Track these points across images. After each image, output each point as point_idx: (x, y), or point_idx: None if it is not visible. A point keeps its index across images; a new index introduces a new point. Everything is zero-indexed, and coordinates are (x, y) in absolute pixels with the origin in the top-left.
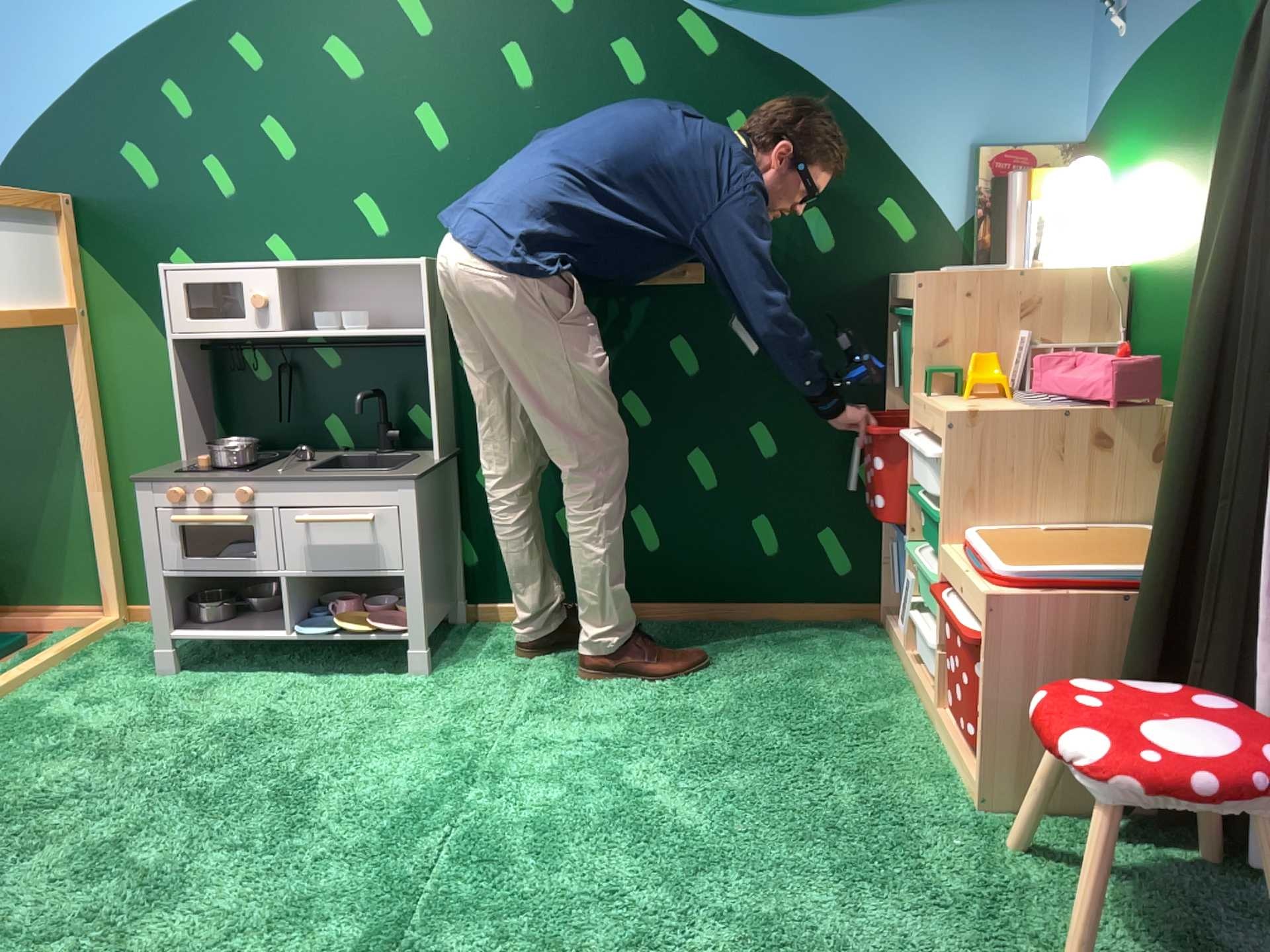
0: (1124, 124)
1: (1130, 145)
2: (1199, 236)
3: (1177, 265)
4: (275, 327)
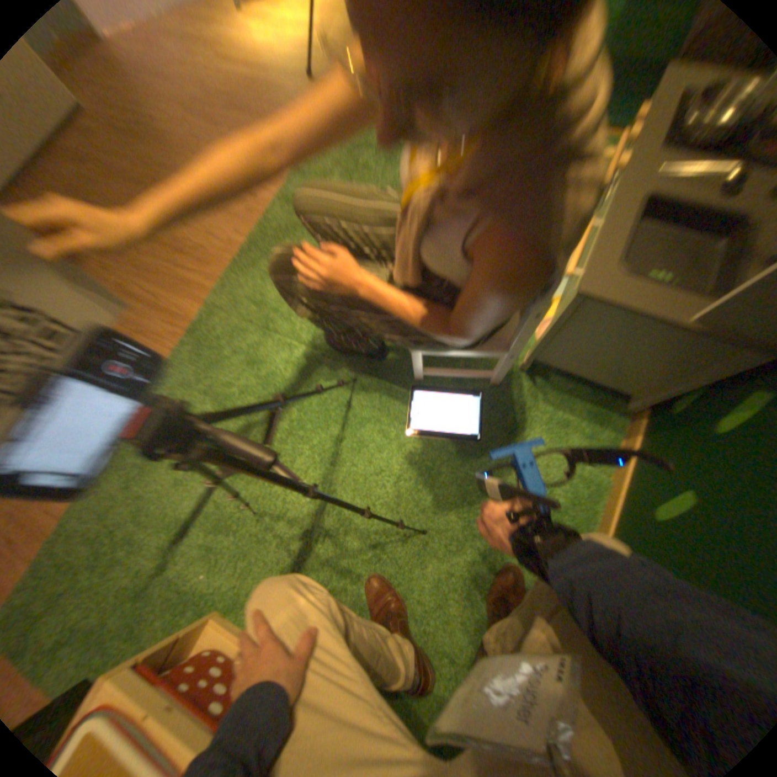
0: None
1: None
2: None
3: None
4: None
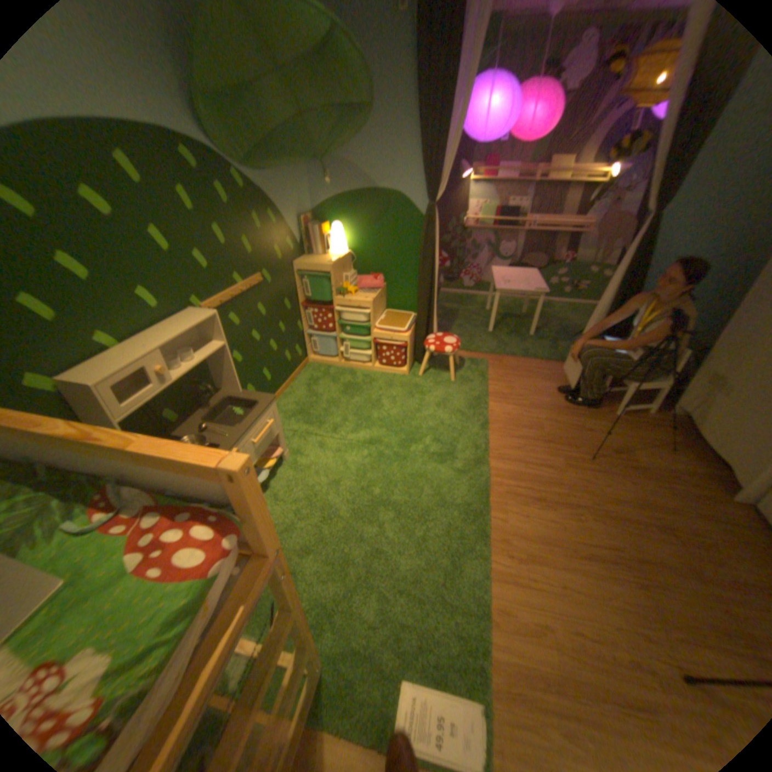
0: (335, 212)
1: (340, 219)
2: (378, 247)
3: (370, 253)
4: (168, 380)
